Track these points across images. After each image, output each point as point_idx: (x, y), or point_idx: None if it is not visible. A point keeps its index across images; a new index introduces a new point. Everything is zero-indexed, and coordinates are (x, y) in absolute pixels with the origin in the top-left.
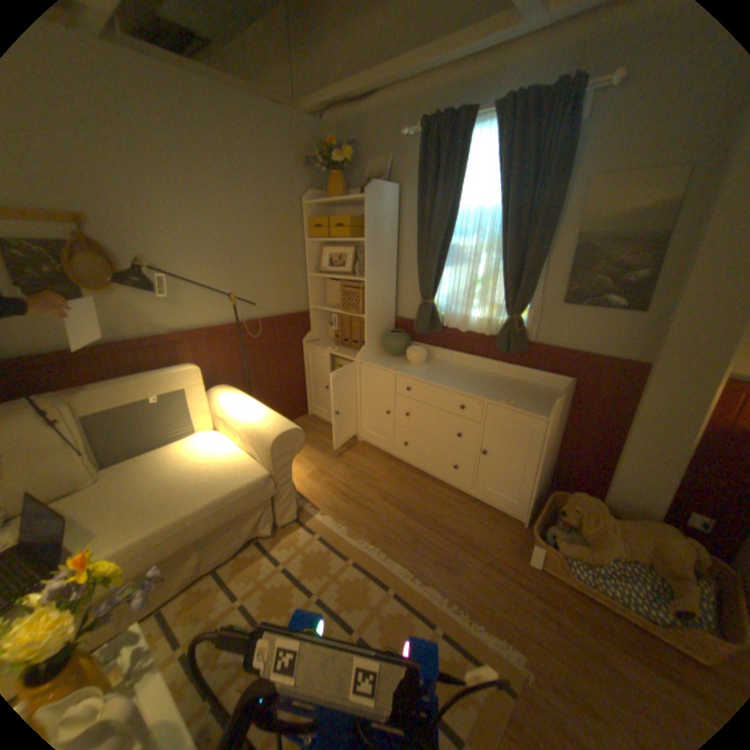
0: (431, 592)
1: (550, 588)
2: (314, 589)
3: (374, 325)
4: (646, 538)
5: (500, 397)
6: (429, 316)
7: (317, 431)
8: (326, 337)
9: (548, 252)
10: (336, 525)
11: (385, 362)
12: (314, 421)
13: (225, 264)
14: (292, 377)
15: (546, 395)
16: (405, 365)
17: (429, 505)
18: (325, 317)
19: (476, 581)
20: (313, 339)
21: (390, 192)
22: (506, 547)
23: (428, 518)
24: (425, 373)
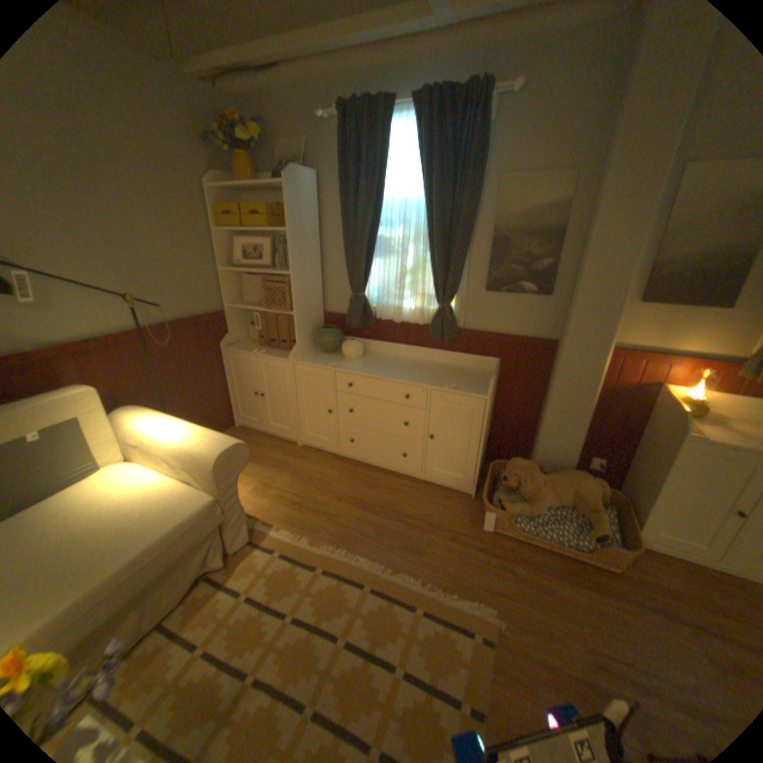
0: (404, 578)
1: (501, 545)
2: (287, 609)
3: (304, 322)
4: (568, 485)
5: (440, 382)
6: (362, 309)
7: (250, 443)
8: (247, 339)
9: (469, 244)
10: (295, 537)
11: (321, 360)
12: (244, 433)
13: (111, 257)
14: (213, 386)
15: (478, 376)
16: (343, 361)
17: (384, 496)
18: (243, 317)
19: (441, 556)
20: (232, 342)
21: (308, 178)
22: (460, 519)
23: (386, 509)
24: (365, 367)
